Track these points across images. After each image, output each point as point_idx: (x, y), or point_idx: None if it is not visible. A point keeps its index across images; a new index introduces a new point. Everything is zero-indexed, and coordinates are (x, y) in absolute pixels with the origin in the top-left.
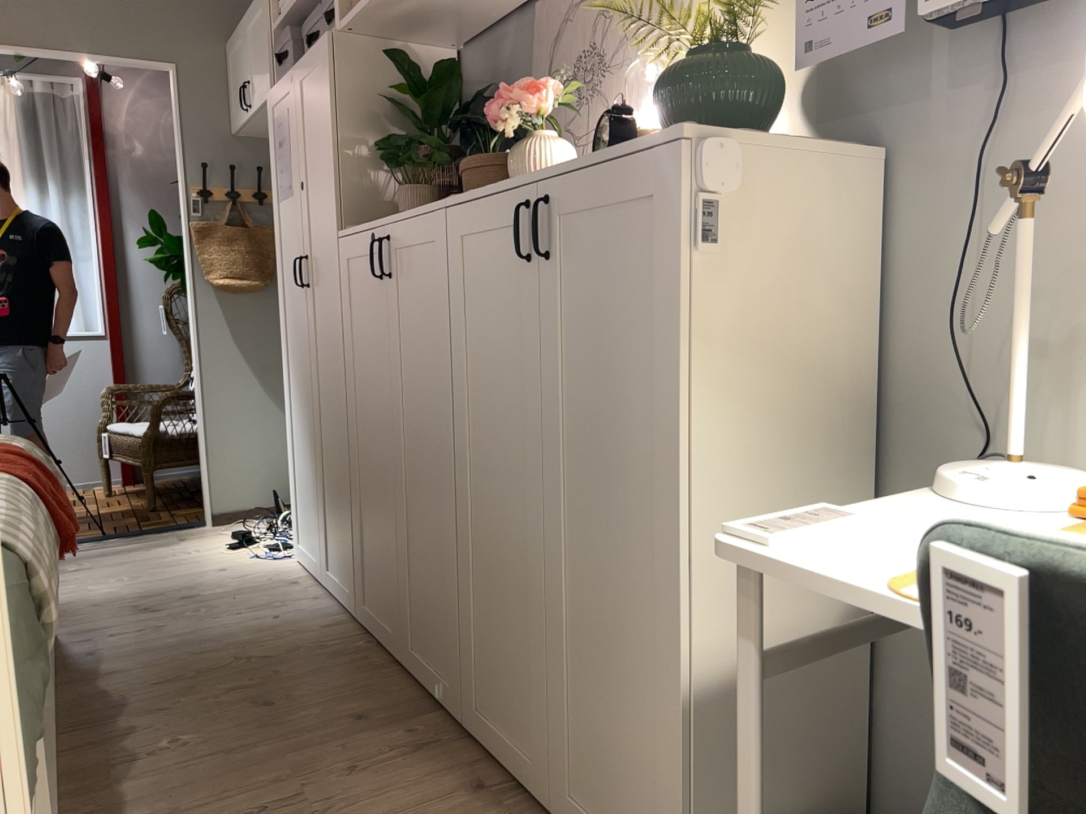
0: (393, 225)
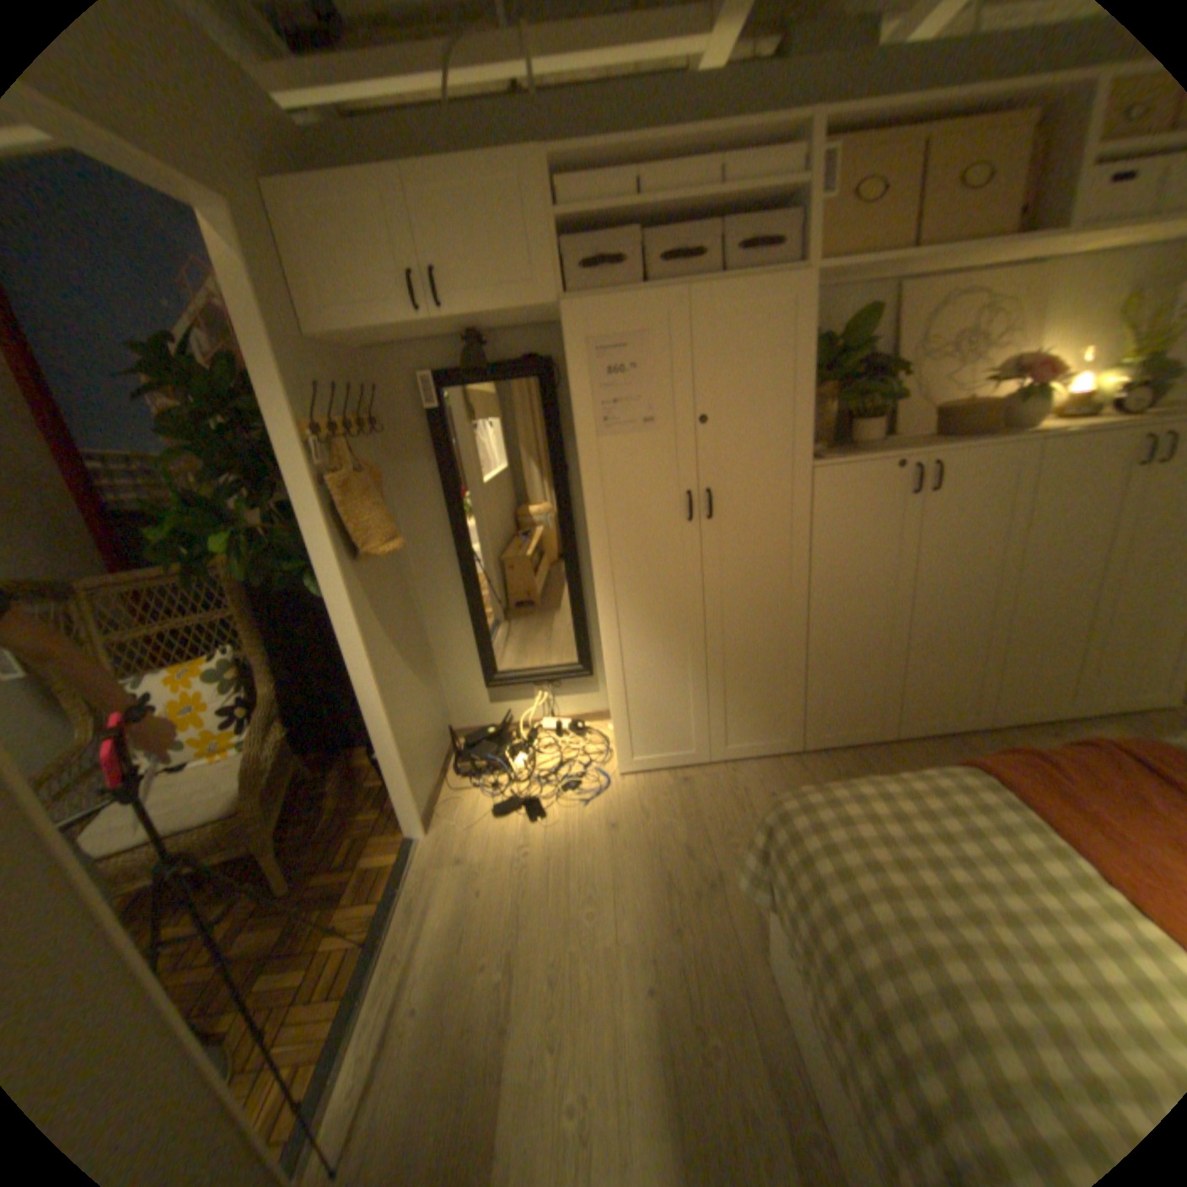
0: (954, 454)
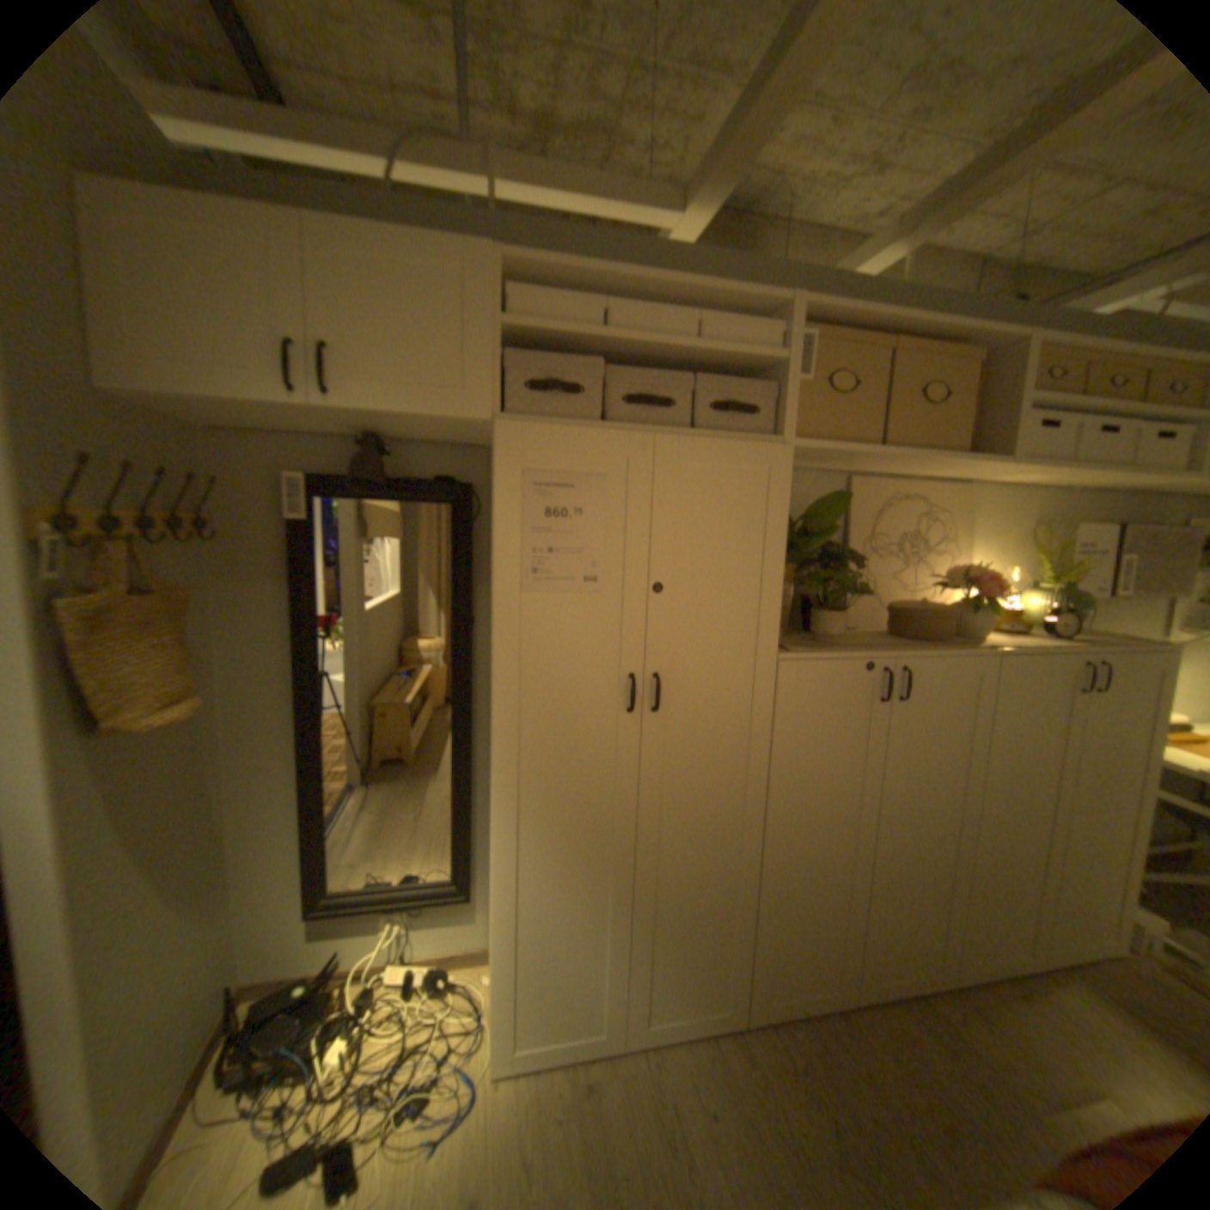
0: (920, 661)
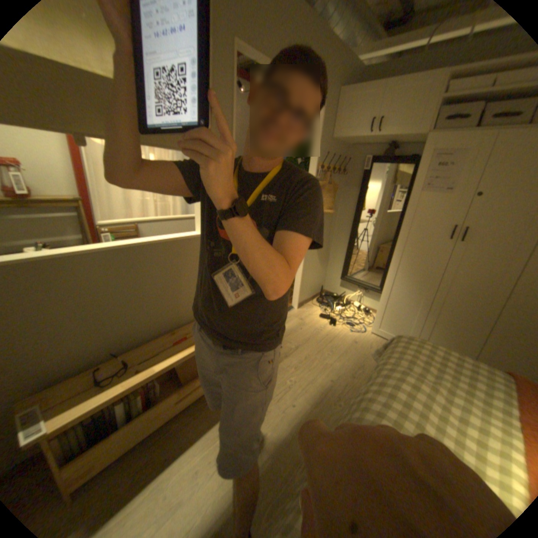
0: None
